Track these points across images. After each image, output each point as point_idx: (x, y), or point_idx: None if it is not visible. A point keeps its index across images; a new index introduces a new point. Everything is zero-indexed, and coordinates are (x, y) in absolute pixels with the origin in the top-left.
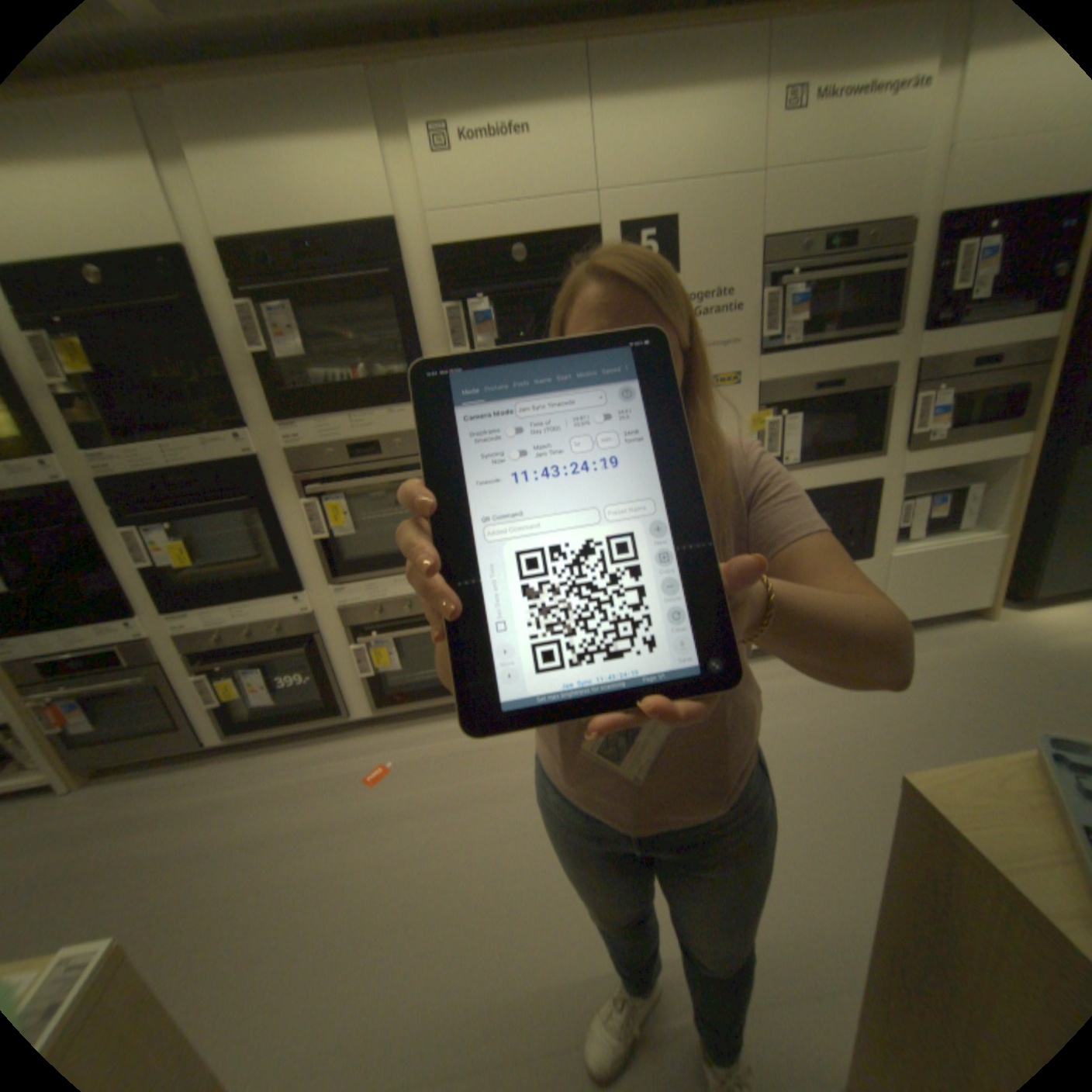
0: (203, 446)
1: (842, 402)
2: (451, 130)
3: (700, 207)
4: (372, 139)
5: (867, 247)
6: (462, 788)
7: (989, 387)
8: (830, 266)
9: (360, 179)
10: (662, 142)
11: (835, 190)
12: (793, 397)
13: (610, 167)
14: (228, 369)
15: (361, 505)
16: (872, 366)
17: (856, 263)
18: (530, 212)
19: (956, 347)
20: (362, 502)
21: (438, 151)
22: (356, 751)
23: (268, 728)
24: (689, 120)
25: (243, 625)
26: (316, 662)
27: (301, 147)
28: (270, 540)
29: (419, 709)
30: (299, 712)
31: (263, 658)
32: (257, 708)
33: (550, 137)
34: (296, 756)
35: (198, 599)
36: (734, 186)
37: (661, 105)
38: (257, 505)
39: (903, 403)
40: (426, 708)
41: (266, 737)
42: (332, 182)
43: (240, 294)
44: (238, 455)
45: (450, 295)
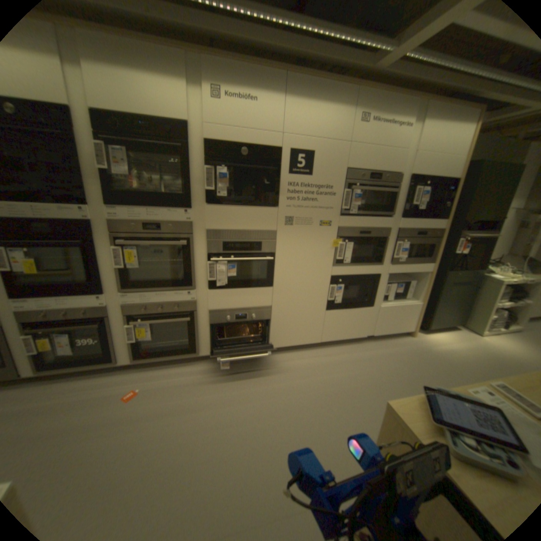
0: (59, 210)
1: (369, 240)
2: (222, 90)
3: (324, 150)
4: (184, 84)
5: (385, 181)
6: (178, 404)
7: (421, 243)
8: (370, 185)
9: (174, 100)
10: (312, 120)
11: (376, 156)
12: (351, 235)
13: (290, 124)
14: (83, 173)
15: (145, 253)
16: (381, 227)
17: (380, 186)
18: (252, 135)
19: (411, 226)
20: (145, 252)
21: (214, 97)
22: (118, 383)
23: (66, 367)
24: (324, 115)
25: (63, 309)
26: (103, 333)
27: (147, 78)
28: (88, 265)
29: (157, 361)
30: (87, 360)
31: (71, 328)
32: (62, 356)
33: (266, 105)
34: (81, 384)
35: (37, 292)
36: (338, 145)
37: (314, 105)
38: (85, 246)
39: (391, 244)
40: (161, 361)
41: (63, 373)
42: (160, 98)
43: (99, 139)
44: (79, 218)
45: (209, 162)
